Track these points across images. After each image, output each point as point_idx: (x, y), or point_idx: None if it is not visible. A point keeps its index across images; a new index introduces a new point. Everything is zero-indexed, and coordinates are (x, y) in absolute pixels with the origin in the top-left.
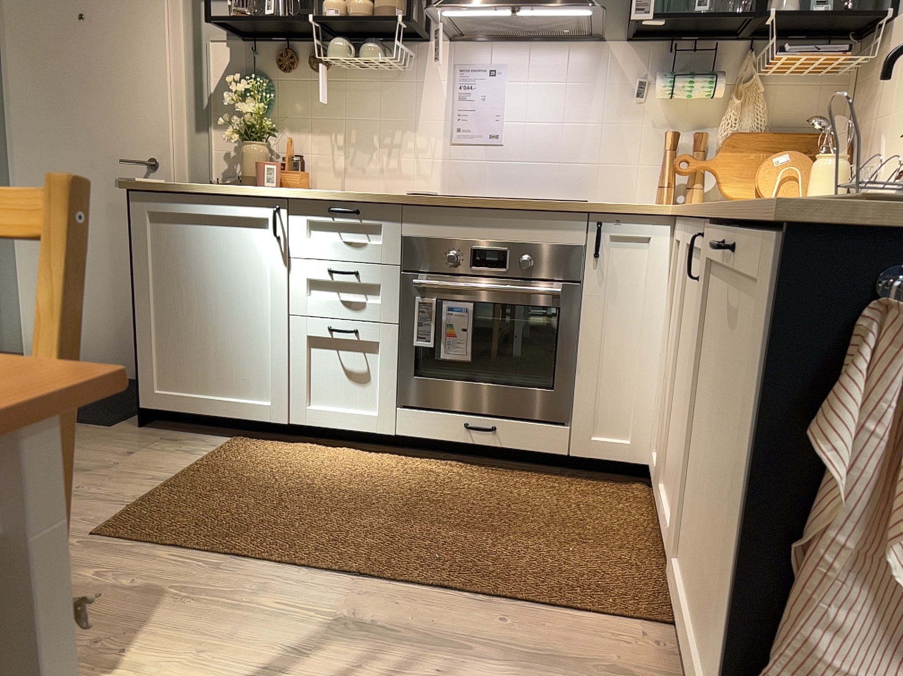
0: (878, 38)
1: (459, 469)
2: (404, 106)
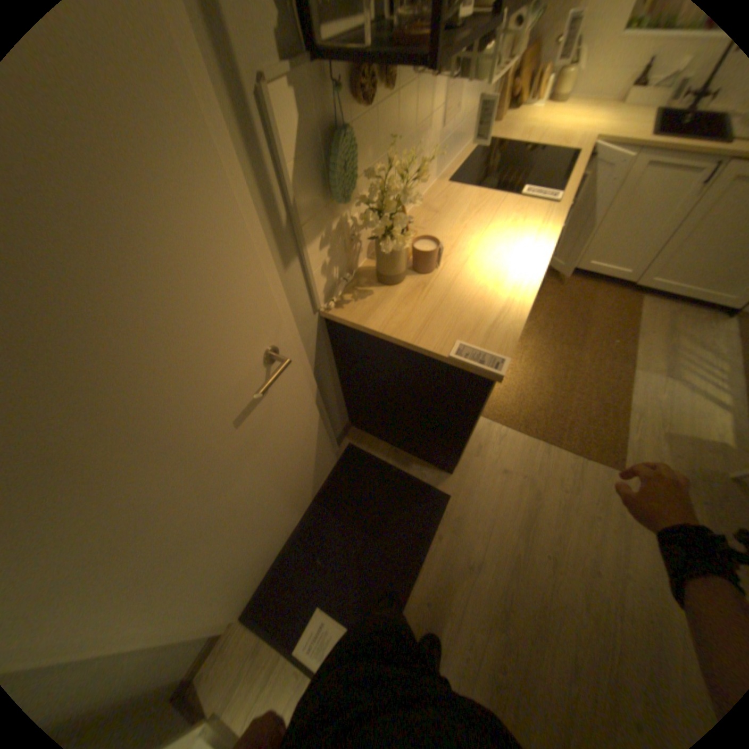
0: None
1: None
2: (428, 97)
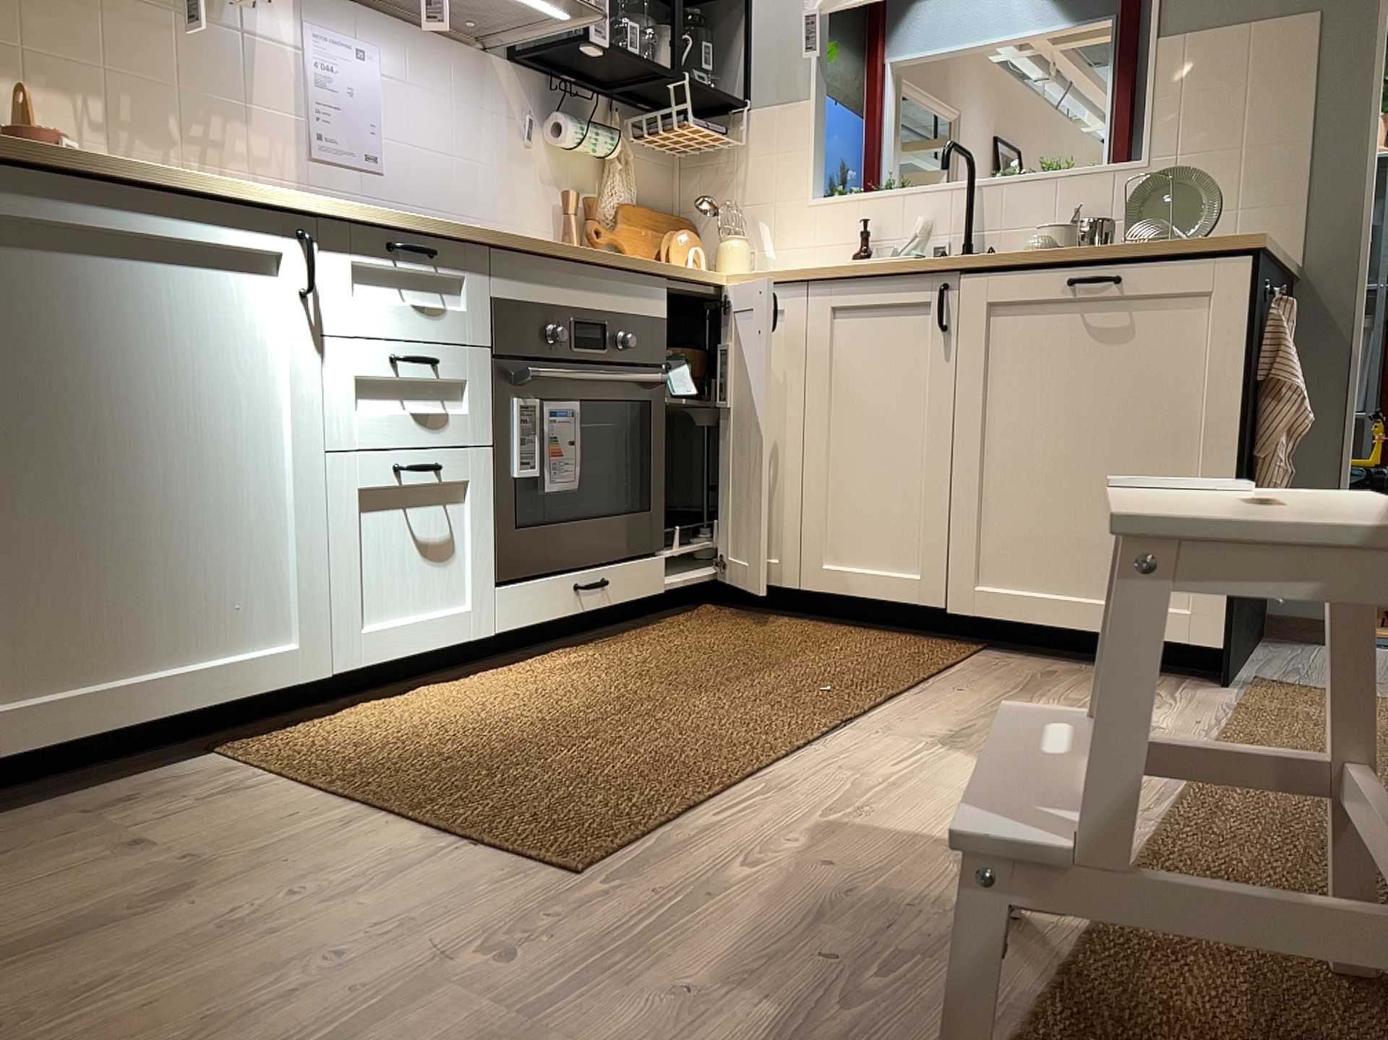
0: (736, 123)
1: (573, 655)
2: (228, 71)
